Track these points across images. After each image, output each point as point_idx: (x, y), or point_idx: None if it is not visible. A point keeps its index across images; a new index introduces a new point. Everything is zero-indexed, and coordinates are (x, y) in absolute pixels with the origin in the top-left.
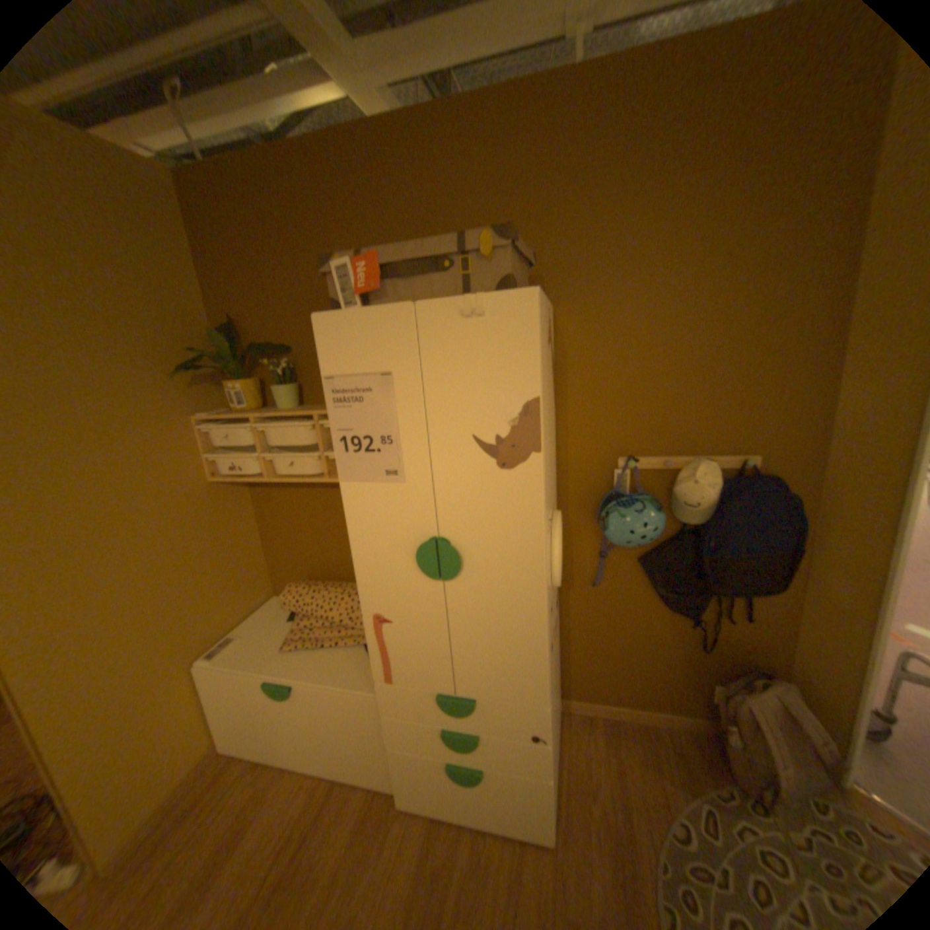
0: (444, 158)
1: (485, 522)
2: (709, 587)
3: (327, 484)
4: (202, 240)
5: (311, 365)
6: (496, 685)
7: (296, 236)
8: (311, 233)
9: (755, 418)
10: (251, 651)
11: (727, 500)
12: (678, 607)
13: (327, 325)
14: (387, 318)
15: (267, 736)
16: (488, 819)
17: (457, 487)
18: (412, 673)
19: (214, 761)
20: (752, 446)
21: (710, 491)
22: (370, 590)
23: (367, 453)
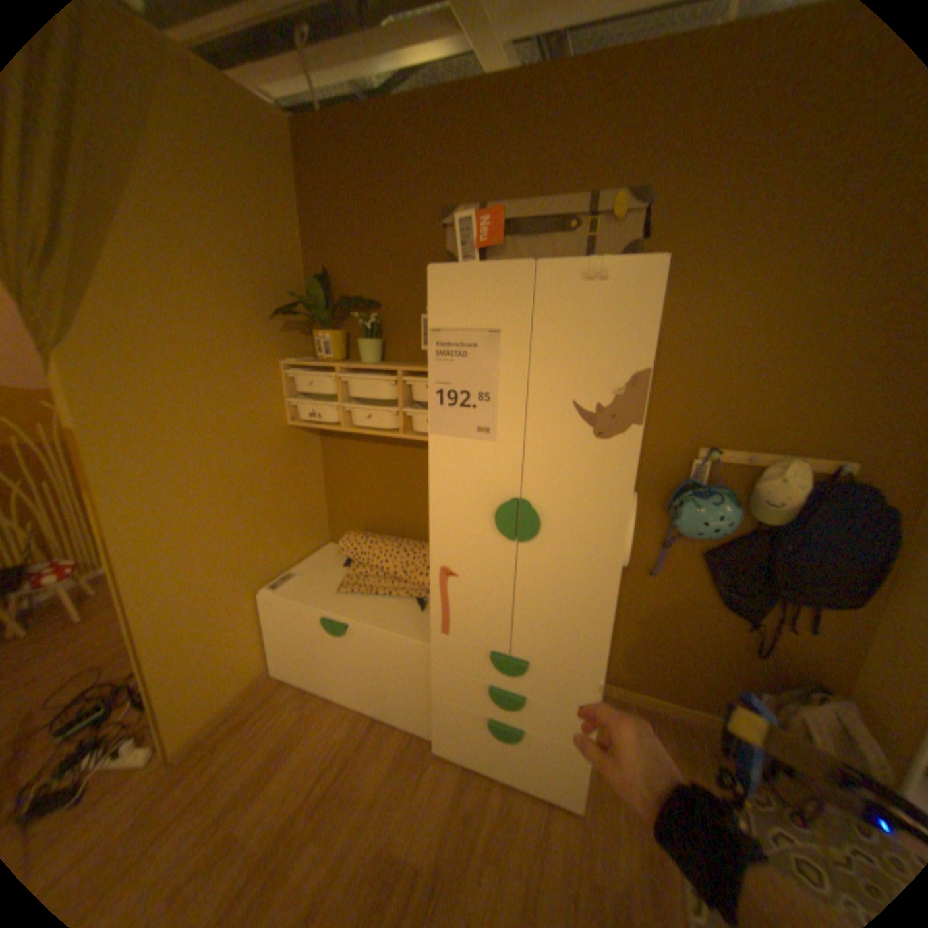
0: (564, 121)
1: (570, 489)
2: (777, 592)
3: (396, 441)
4: (309, 191)
5: (398, 323)
6: (553, 650)
7: (402, 193)
8: (417, 191)
9: (860, 423)
10: (310, 587)
11: (815, 505)
12: (738, 608)
13: (442, 277)
14: (505, 275)
15: (318, 667)
16: (521, 777)
17: (547, 451)
18: (470, 627)
19: (266, 681)
20: (851, 452)
21: (799, 493)
22: (442, 542)
23: (462, 408)
